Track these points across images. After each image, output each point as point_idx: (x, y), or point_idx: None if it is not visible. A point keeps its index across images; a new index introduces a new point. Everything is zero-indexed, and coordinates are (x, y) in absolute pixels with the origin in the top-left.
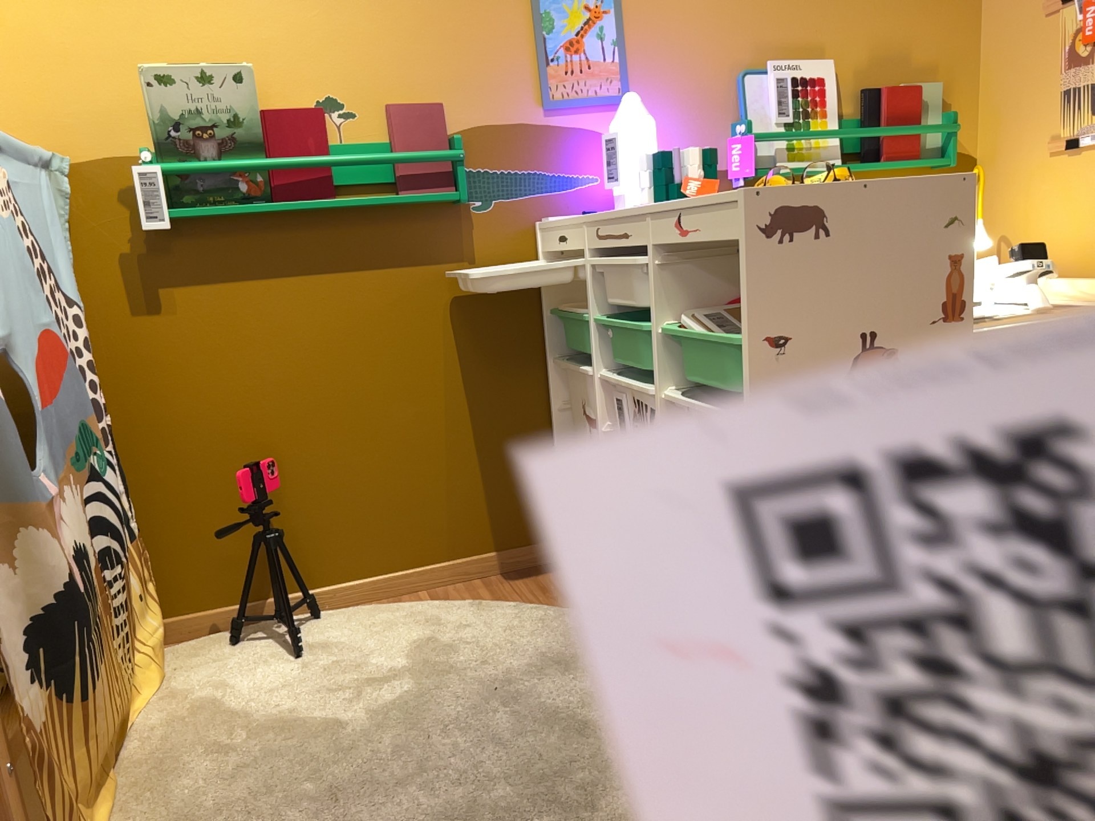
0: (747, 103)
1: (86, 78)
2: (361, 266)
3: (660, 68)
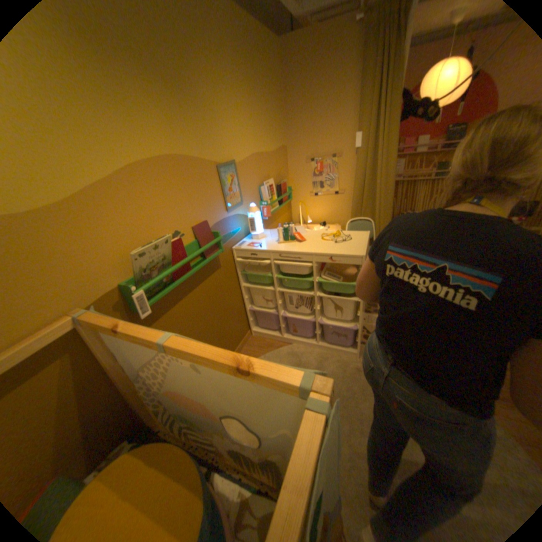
0: (262, 196)
1: (80, 263)
2: (197, 286)
3: (246, 190)
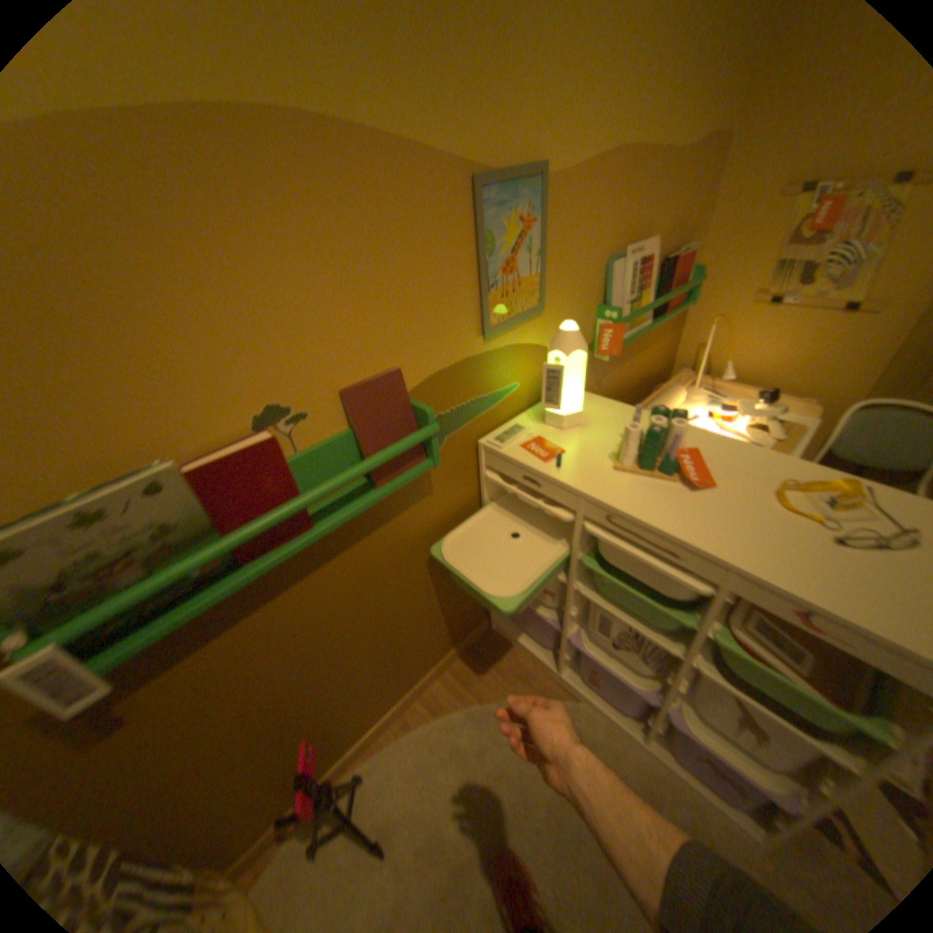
0: (612, 288)
1: None
2: (341, 550)
3: (564, 269)
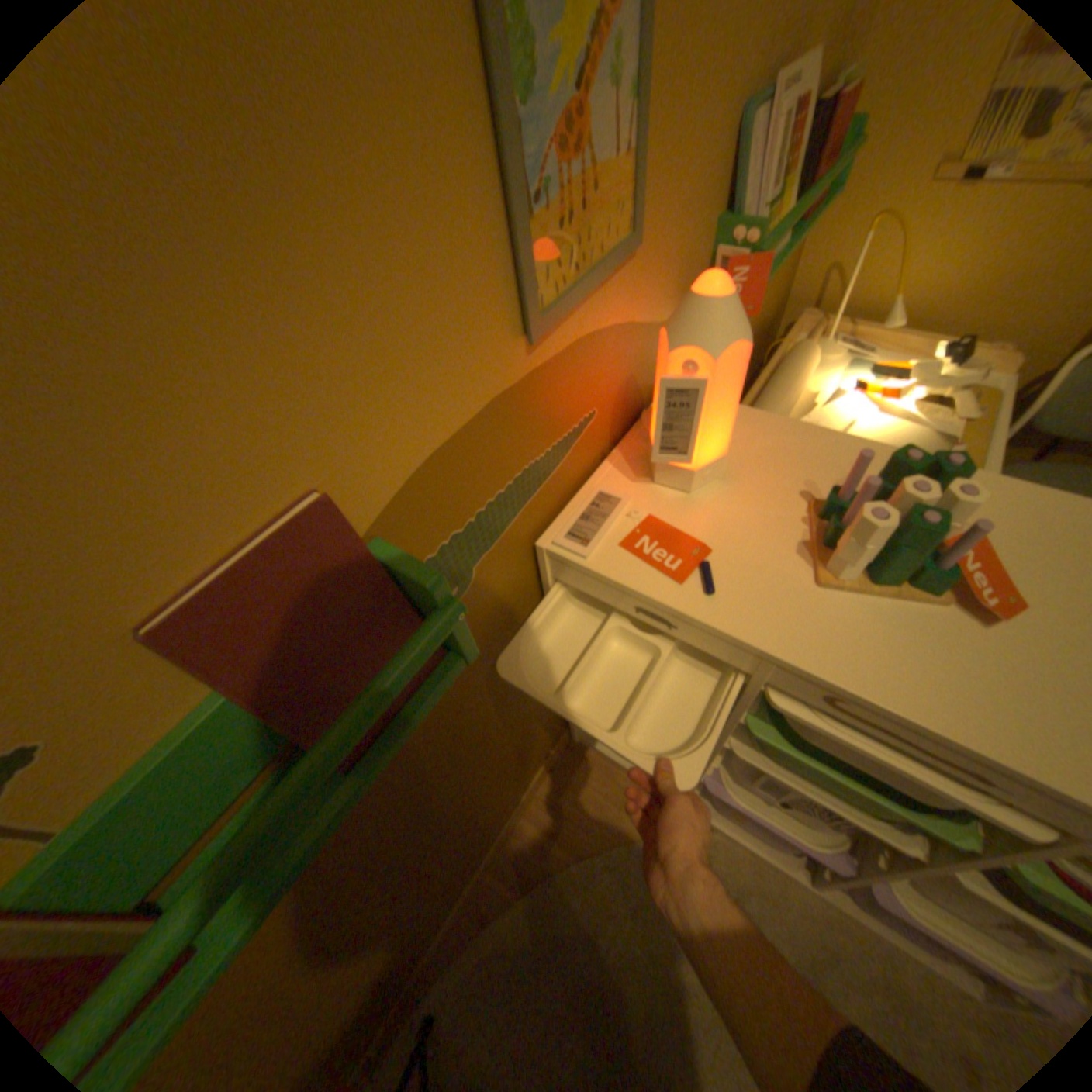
0: (749, 174)
1: None
2: None
3: (679, 133)
